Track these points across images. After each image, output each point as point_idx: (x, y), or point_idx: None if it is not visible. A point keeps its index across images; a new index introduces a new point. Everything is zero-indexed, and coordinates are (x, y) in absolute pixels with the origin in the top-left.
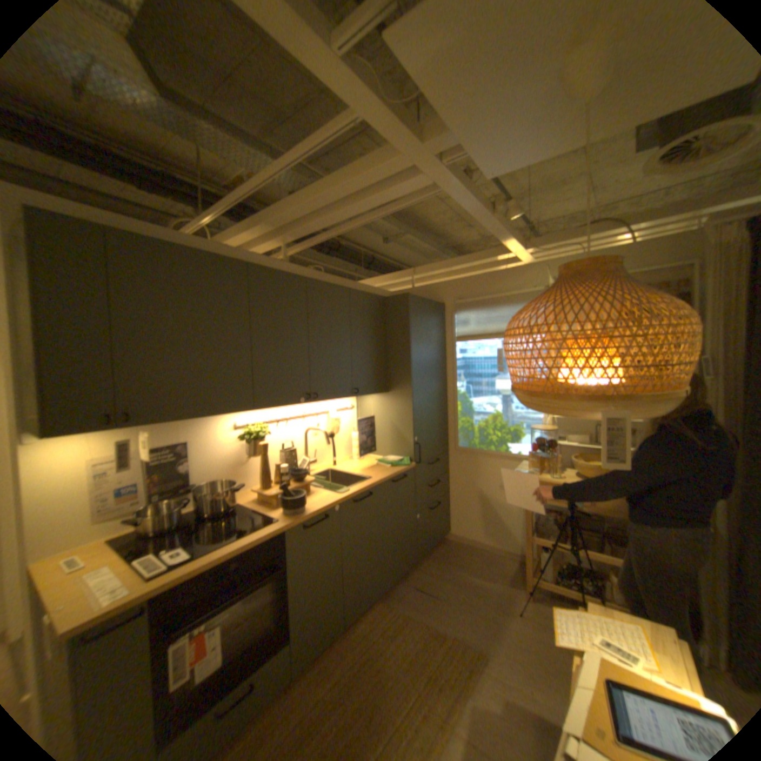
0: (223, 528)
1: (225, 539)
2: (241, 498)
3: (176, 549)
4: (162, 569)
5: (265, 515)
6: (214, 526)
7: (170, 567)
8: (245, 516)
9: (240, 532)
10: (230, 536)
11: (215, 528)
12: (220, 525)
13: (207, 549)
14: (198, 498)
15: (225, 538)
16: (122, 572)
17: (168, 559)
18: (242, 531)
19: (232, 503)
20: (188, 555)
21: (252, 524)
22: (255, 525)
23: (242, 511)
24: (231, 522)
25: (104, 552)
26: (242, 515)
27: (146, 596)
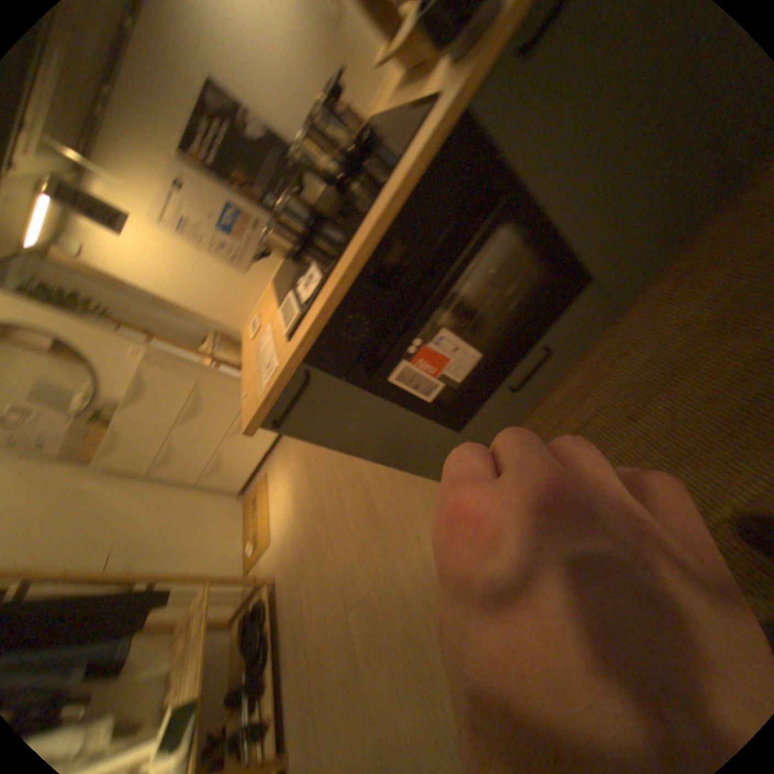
0: (360, 179)
1: (361, 203)
2: (384, 88)
3: (313, 258)
4: (302, 305)
5: (420, 91)
6: (350, 184)
7: (309, 297)
8: (387, 125)
9: (382, 170)
10: (369, 190)
11: (351, 186)
12: (358, 174)
13: (344, 238)
14: (303, 152)
15: (361, 202)
16: (278, 320)
17: (307, 282)
18: (383, 167)
19: (370, 113)
20: (324, 265)
21: (400, 135)
22: (402, 135)
23: (386, 116)
24: (372, 157)
25: (273, 291)
26: (387, 126)
27: (296, 355)
